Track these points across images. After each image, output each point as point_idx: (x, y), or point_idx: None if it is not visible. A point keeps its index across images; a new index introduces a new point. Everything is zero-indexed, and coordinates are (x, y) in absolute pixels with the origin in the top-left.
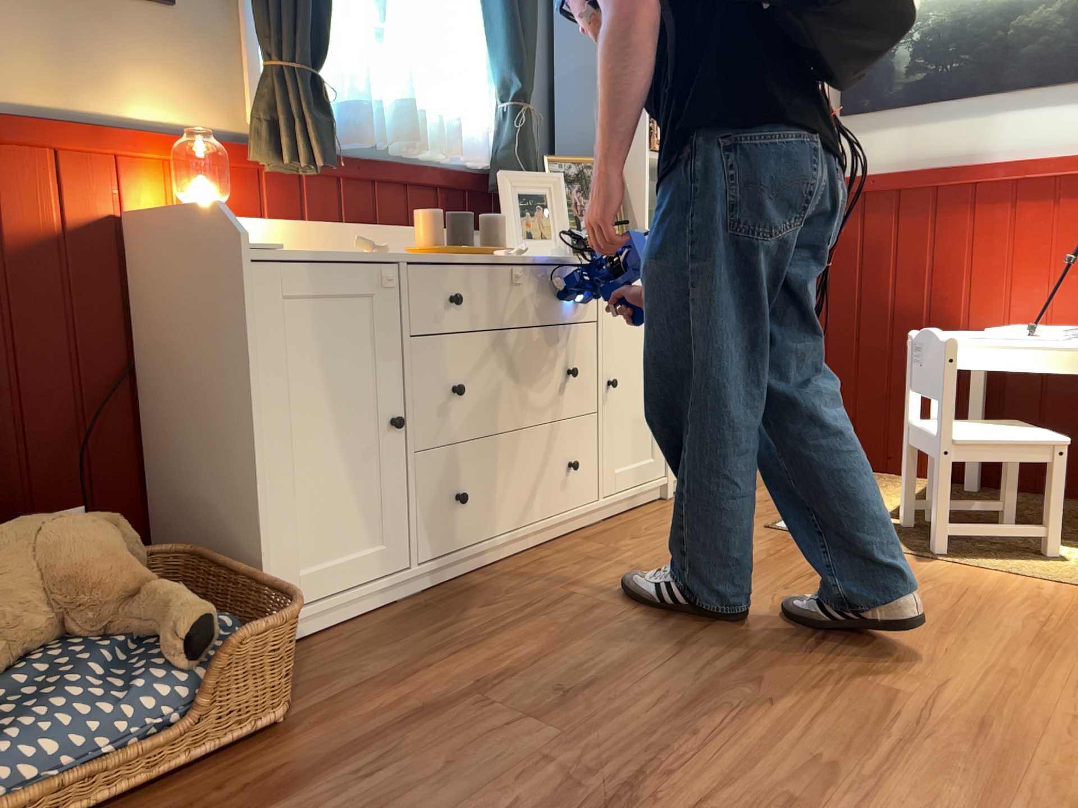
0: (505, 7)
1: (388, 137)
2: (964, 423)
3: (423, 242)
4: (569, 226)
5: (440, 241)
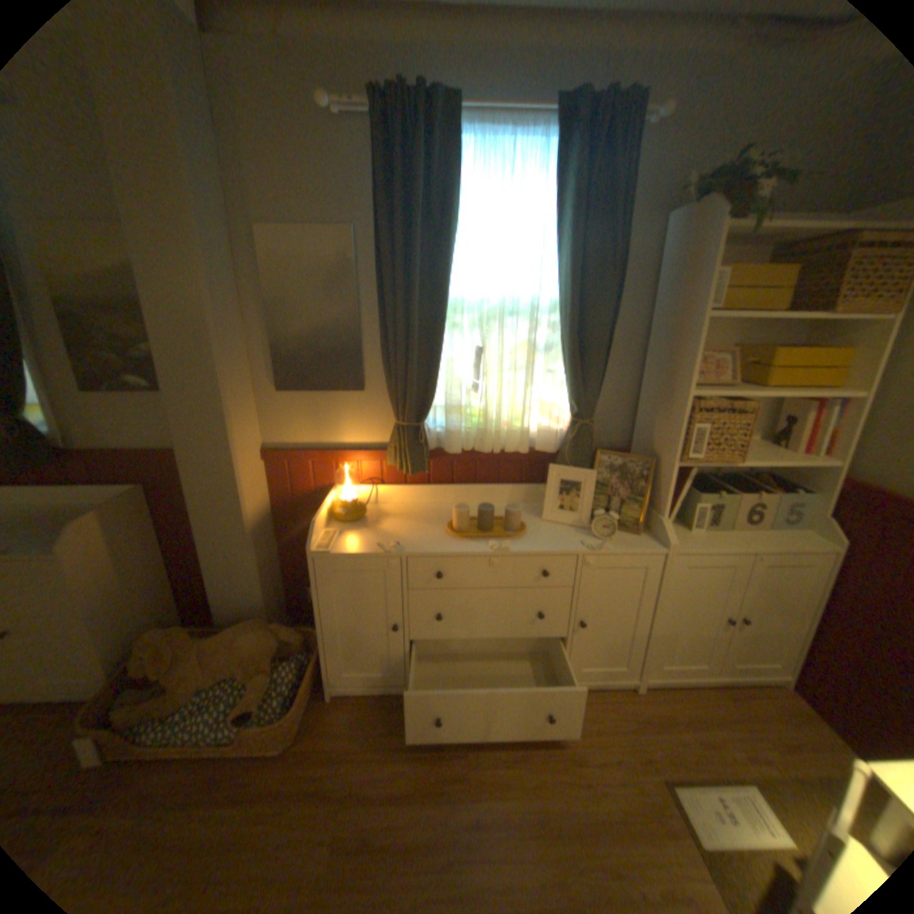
0: (569, 360)
1: (477, 442)
2: None
3: (455, 524)
4: (590, 508)
5: (463, 526)
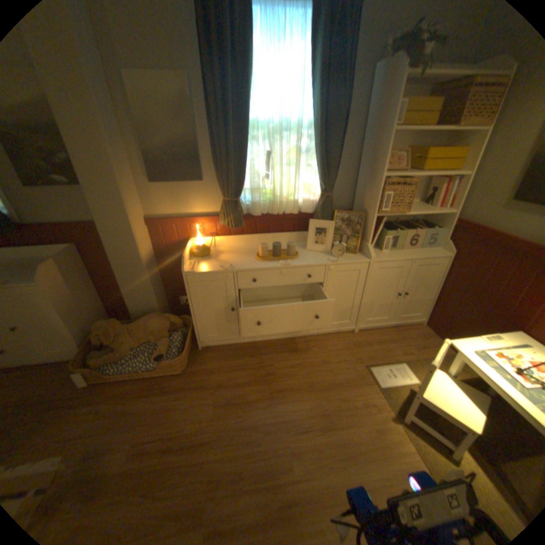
0: (319, 158)
1: (269, 209)
2: (456, 387)
3: (260, 254)
4: (331, 242)
5: (265, 255)
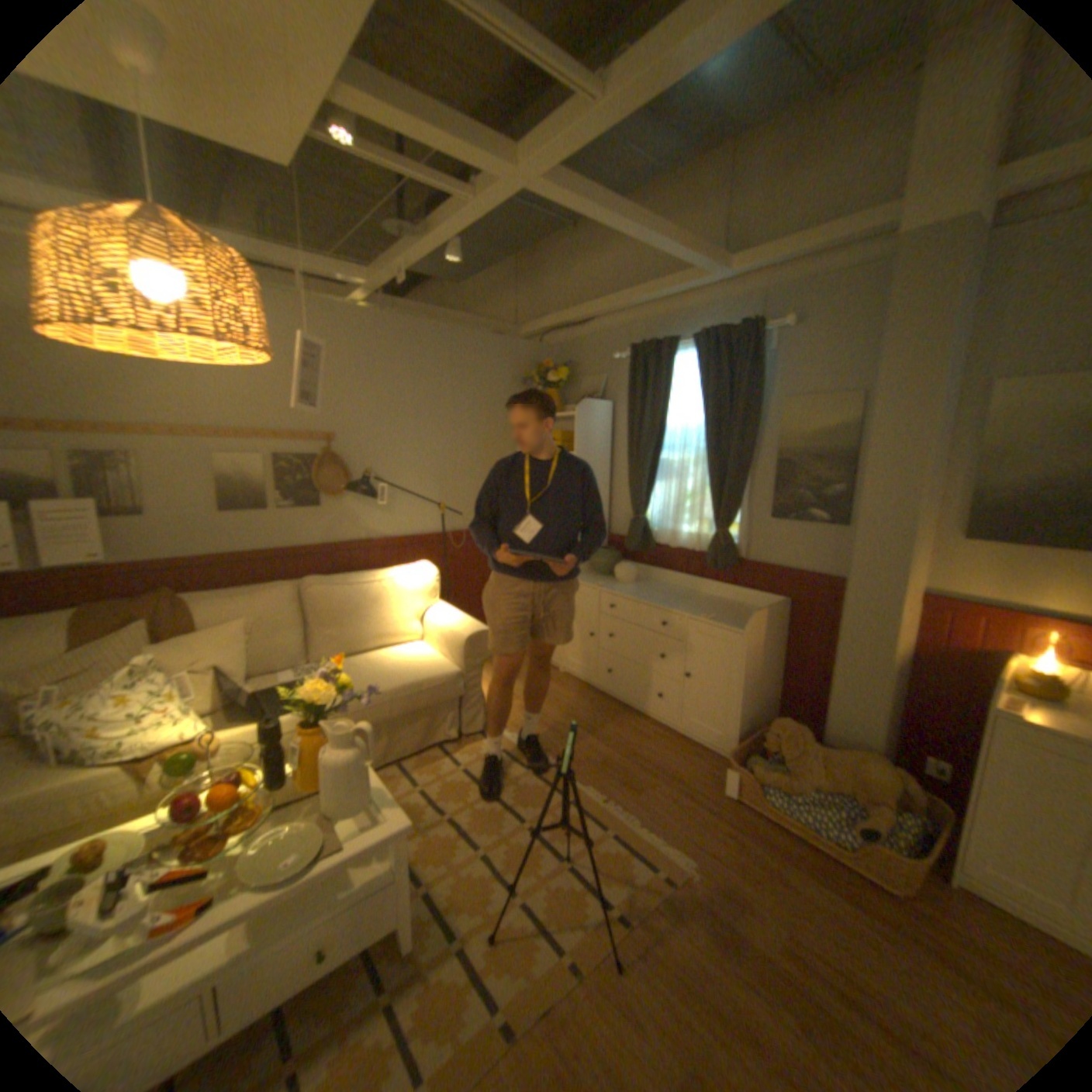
0: None
1: None
2: None
3: None
4: None
5: None
